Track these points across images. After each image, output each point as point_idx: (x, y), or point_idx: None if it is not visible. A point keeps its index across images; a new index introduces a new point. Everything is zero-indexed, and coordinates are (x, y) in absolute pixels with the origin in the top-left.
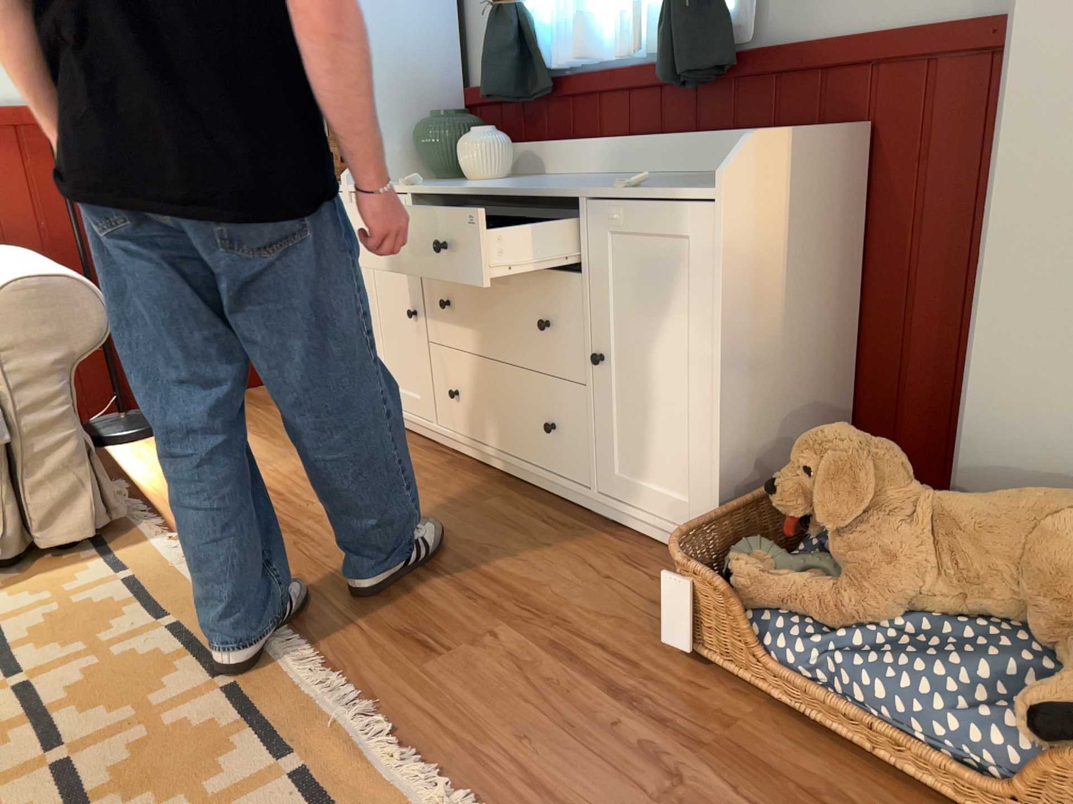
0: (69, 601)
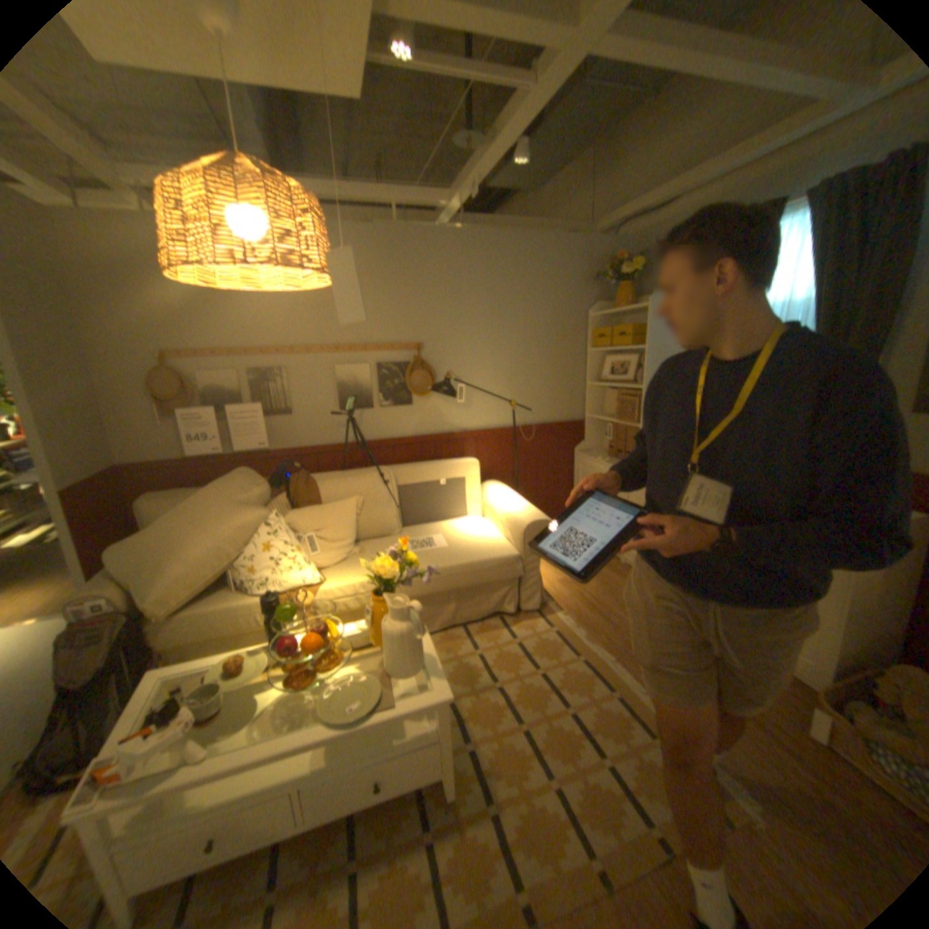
0: (539, 638)
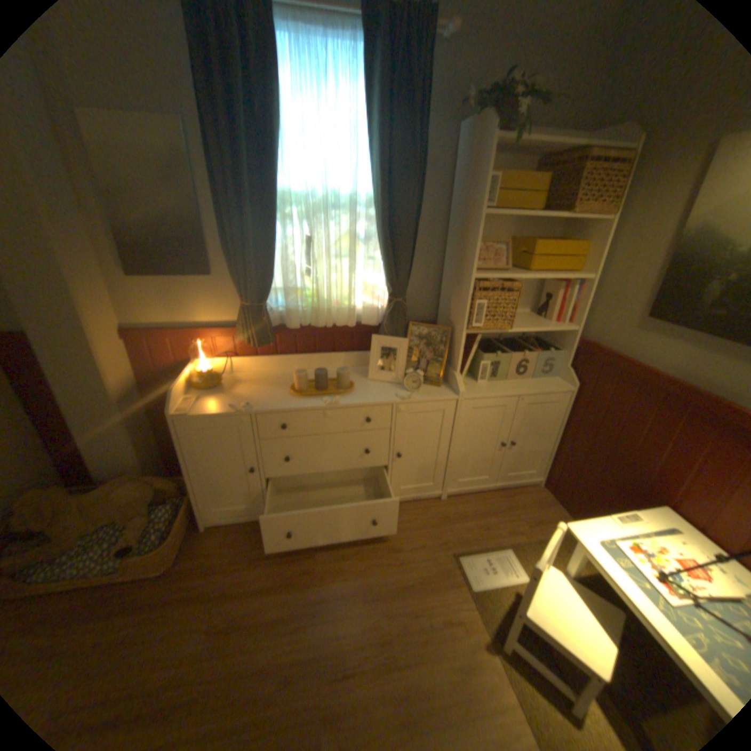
0: None
